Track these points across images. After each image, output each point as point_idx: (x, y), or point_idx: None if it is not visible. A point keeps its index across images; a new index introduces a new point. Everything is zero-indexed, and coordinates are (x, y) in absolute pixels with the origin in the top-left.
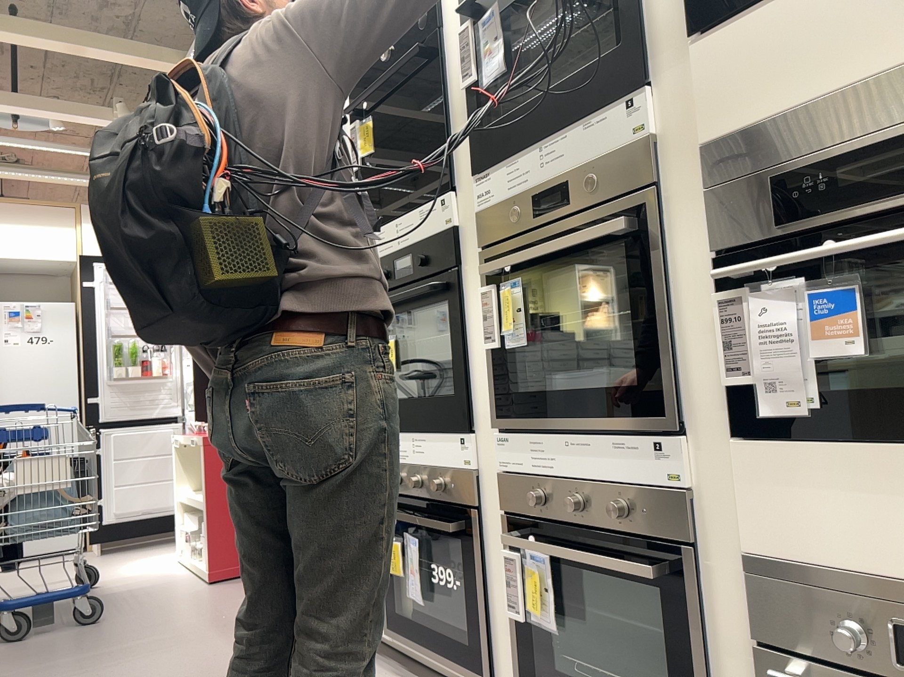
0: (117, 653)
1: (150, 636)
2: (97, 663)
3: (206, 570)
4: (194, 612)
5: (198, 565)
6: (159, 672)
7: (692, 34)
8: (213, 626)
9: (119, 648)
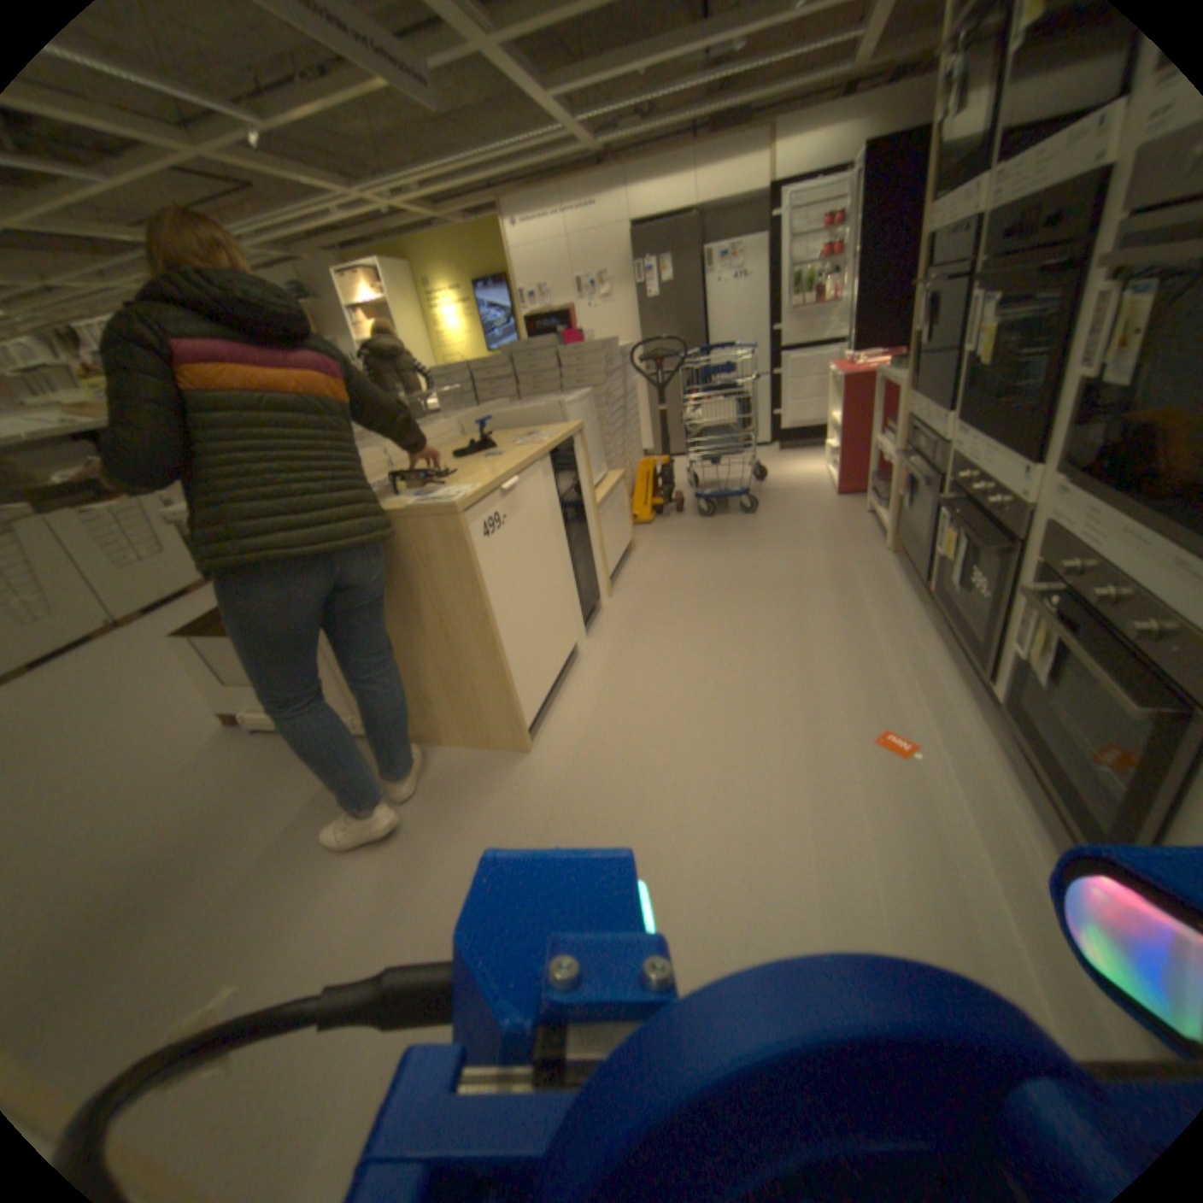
0: (754, 541)
1: (779, 533)
2: (741, 546)
3: (837, 484)
4: (815, 520)
5: (834, 478)
6: (772, 564)
7: None
8: (821, 535)
9: (757, 537)
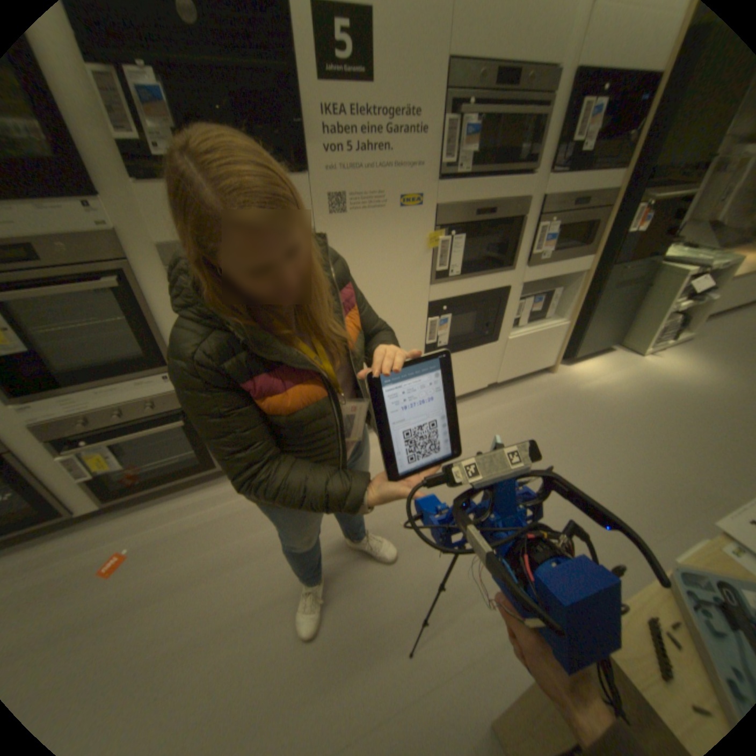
0: None
1: None
2: None
3: None
4: None
5: None
6: None
7: (133, 178)
8: None
9: None
